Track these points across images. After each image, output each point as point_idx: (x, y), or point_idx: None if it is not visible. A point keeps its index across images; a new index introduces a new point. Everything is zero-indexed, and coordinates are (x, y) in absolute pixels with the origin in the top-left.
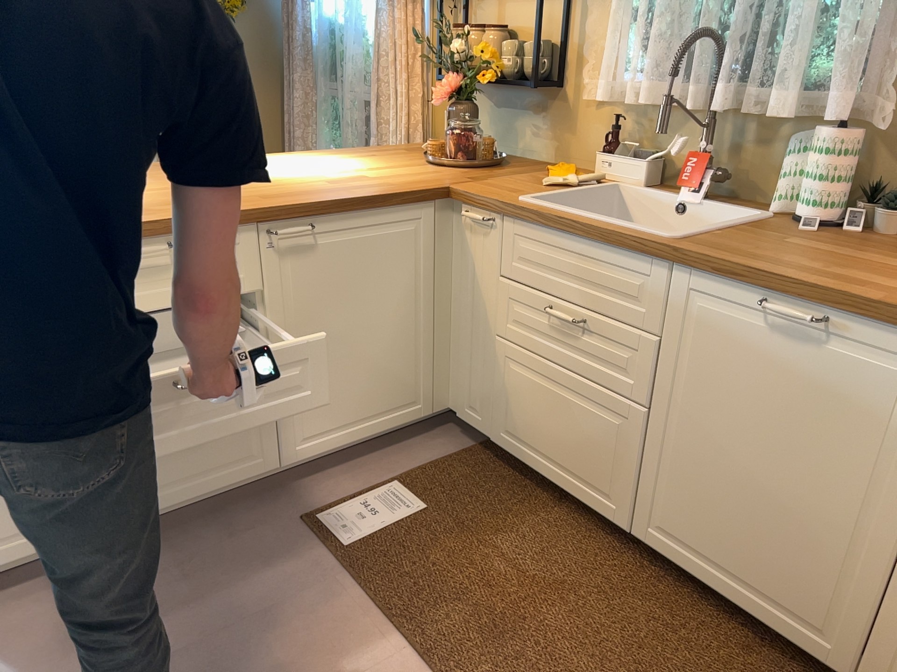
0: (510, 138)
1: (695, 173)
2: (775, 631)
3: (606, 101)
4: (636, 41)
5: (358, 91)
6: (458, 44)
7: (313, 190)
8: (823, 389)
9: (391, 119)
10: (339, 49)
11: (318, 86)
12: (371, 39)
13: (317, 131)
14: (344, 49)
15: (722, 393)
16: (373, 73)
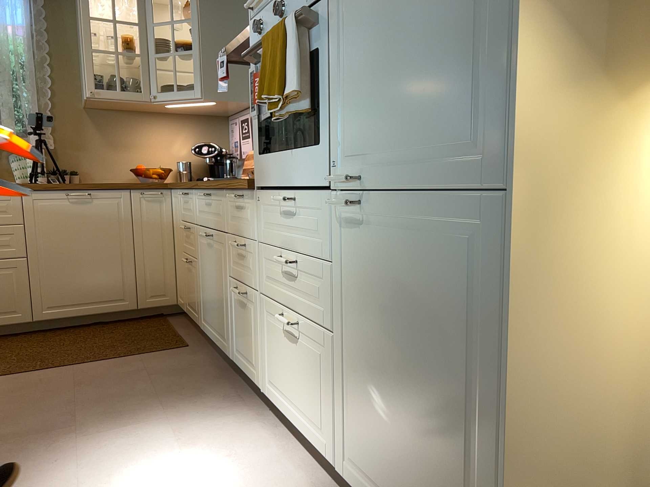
0: None
1: None
2: (108, 312)
3: None
4: None
5: None
6: None
7: None
8: (95, 216)
9: None
10: None
11: None
12: None
13: None
14: None
15: (60, 234)
16: None
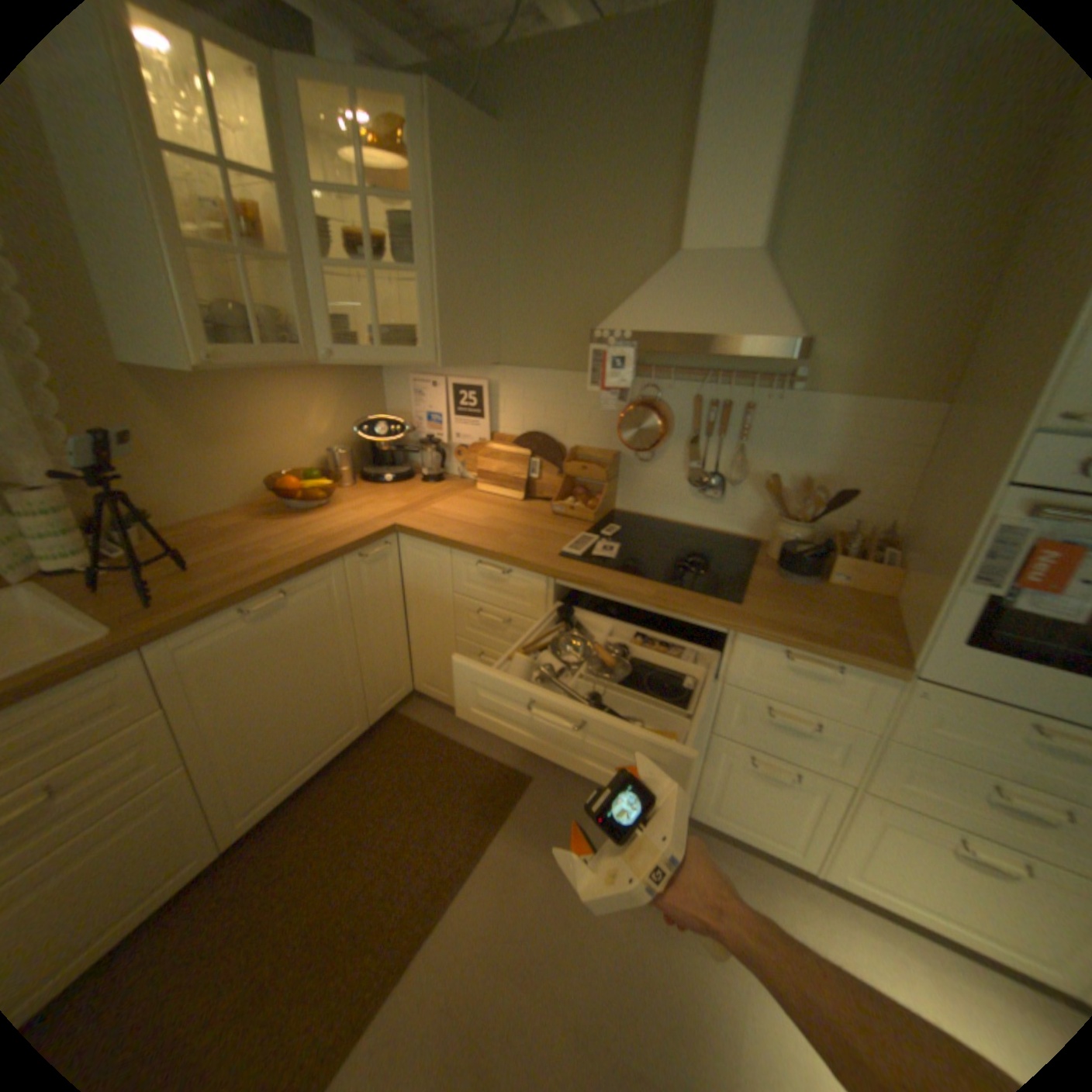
0: None
1: None
2: (336, 757)
3: None
4: None
5: None
6: None
7: None
8: (298, 627)
9: None
10: None
11: None
12: None
13: None
14: None
15: (242, 689)
16: None
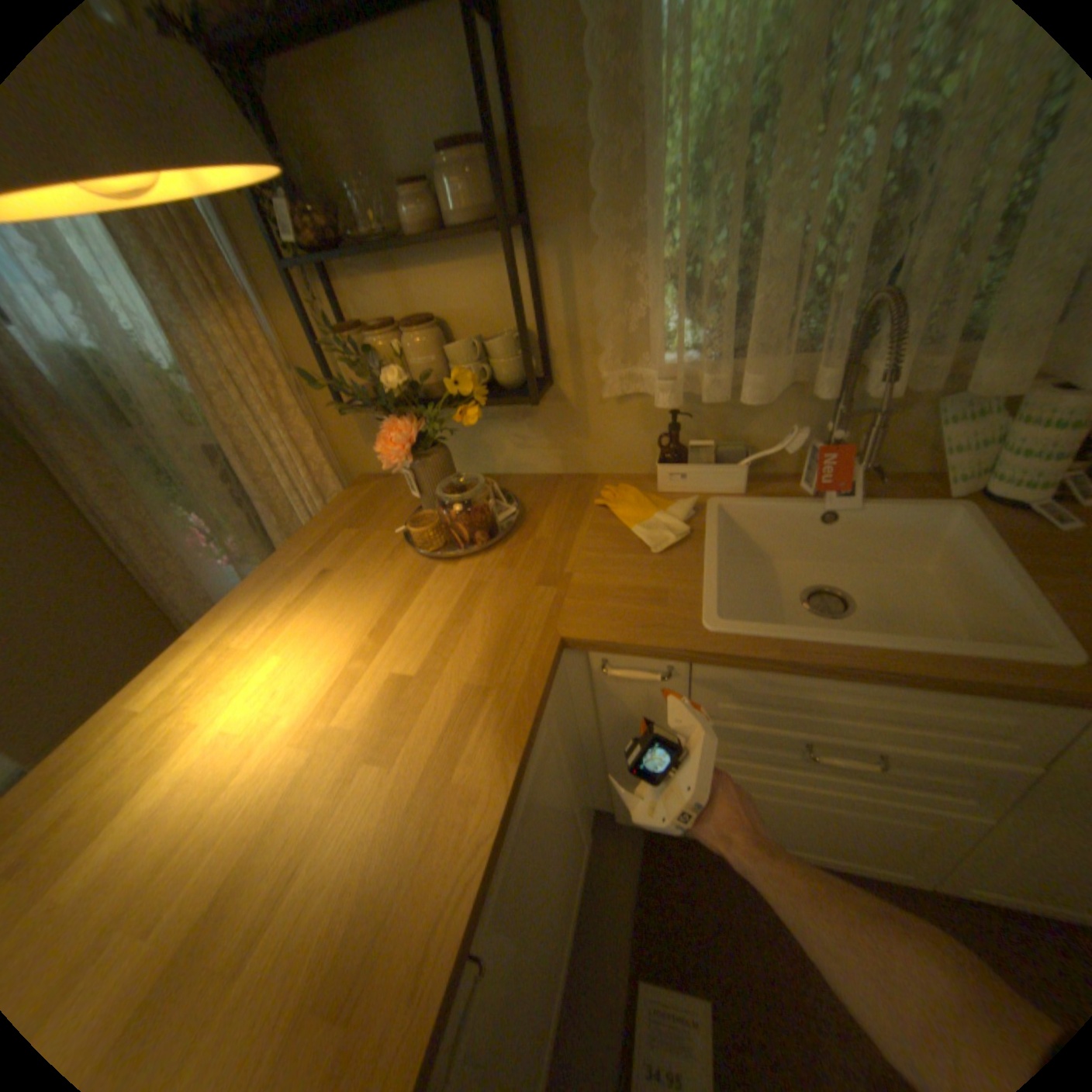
0: (480, 454)
1: (844, 469)
2: None
3: (678, 401)
4: (713, 308)
5: (186, 440)
6: (390, 369)
7: (385, 840)
8: None
9: (278, 473)
10: (107, 384)
11: (99, 439)
12: (163, 362)
13: (139, 498)
14: (117, 382)
15: None
16: (208, 418)
